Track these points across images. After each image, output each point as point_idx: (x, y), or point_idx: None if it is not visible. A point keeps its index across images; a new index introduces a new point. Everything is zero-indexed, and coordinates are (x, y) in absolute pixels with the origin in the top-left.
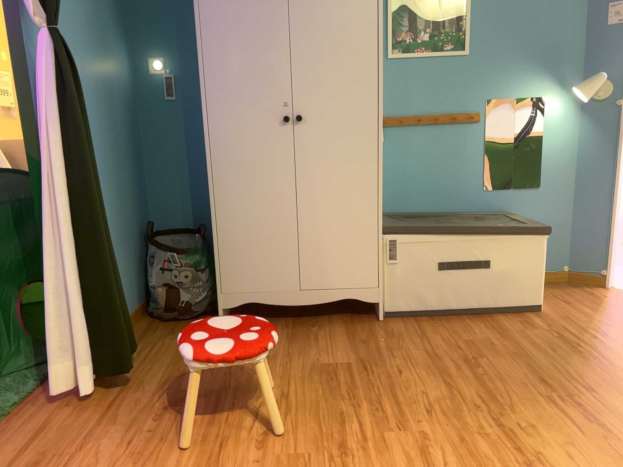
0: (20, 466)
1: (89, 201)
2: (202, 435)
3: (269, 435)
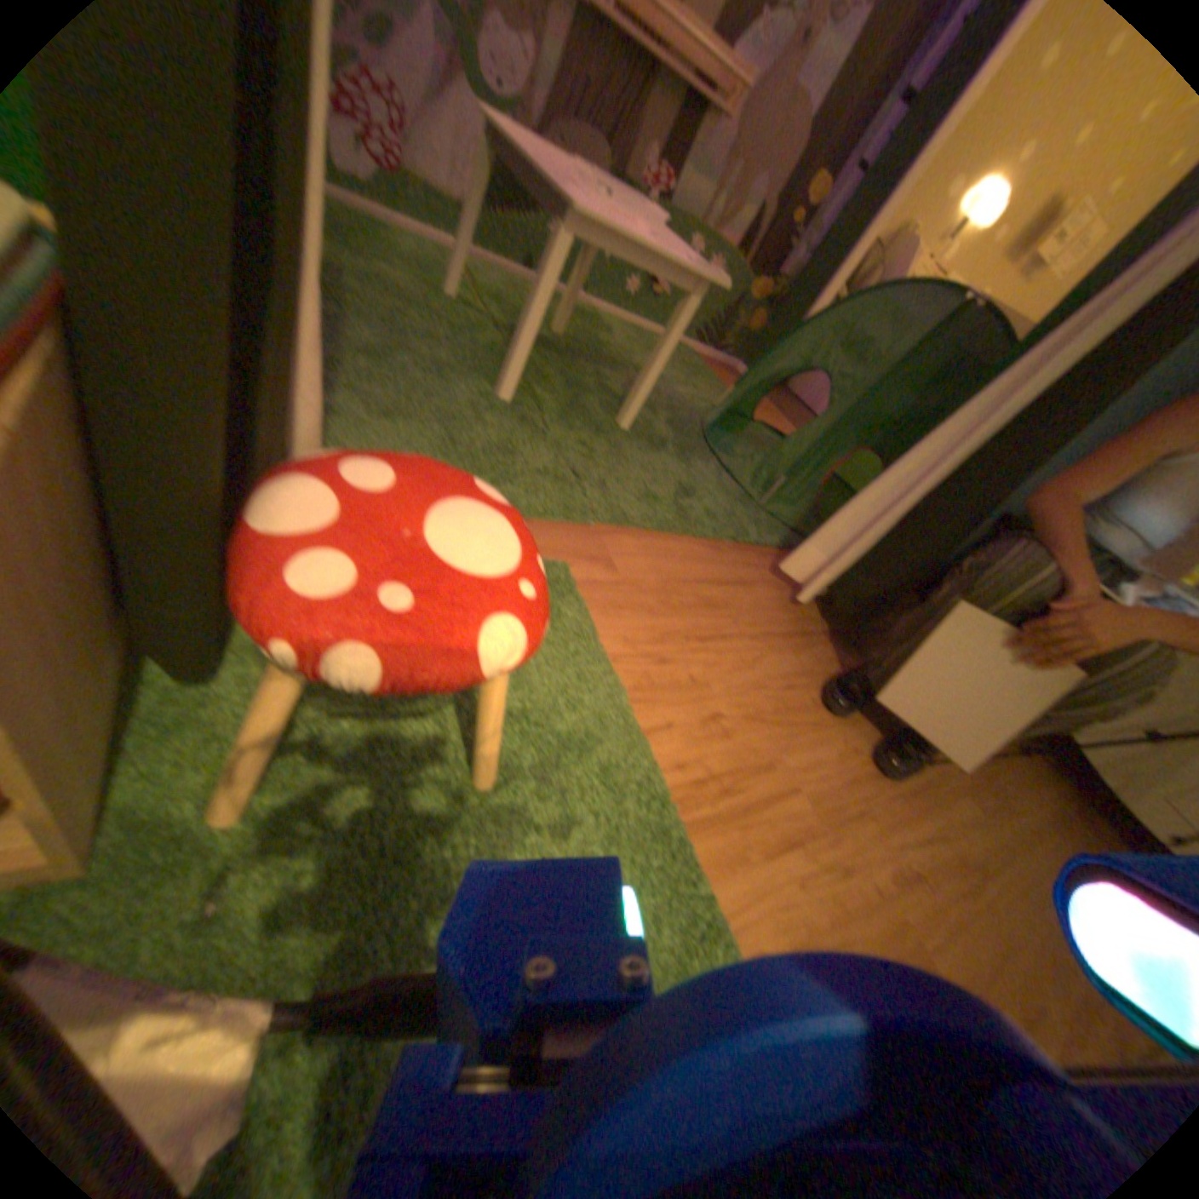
0: (699, 599)
1: (1081, 408)
2: (853, 786)
3: (922, 897)
